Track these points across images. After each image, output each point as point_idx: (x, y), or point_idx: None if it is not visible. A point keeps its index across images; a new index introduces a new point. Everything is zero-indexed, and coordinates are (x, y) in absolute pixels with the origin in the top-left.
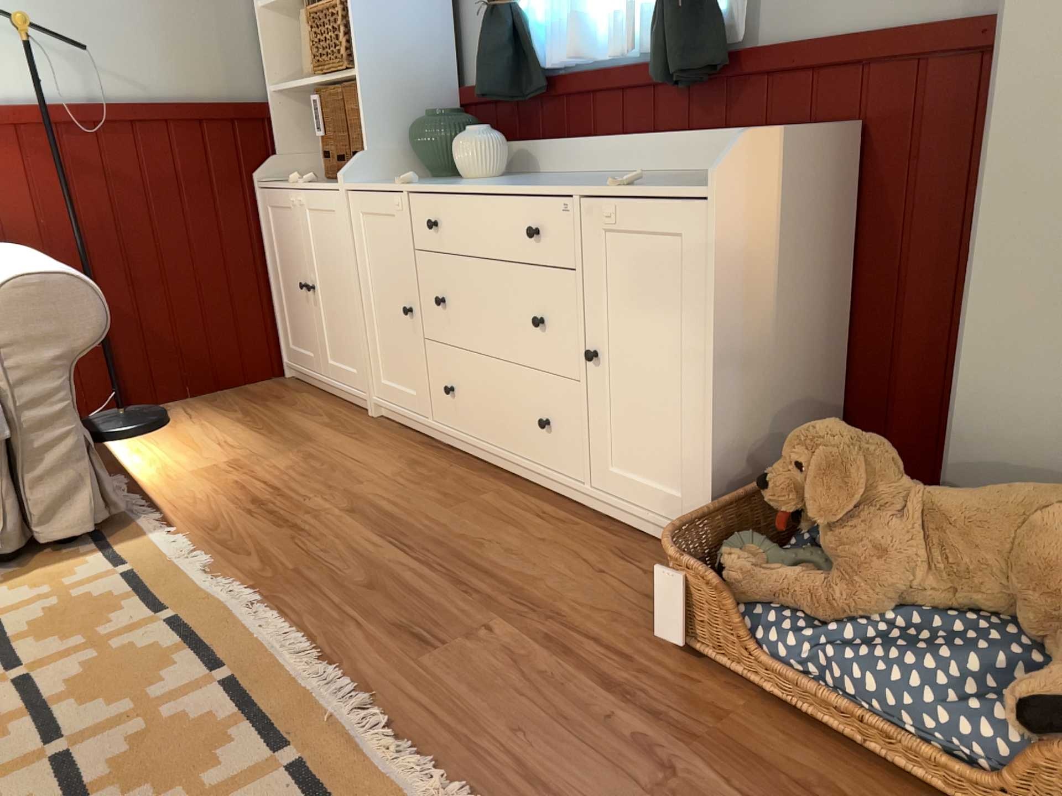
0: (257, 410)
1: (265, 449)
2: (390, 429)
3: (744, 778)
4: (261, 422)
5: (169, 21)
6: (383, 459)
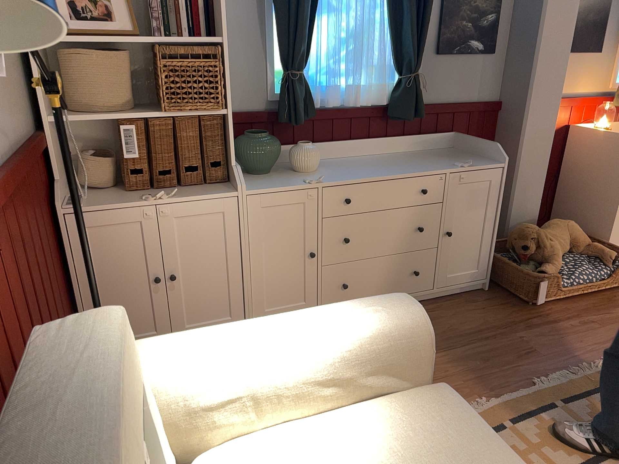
0: None
1: None
2: None
3: (593, 313)
4: None
5: None
6: None
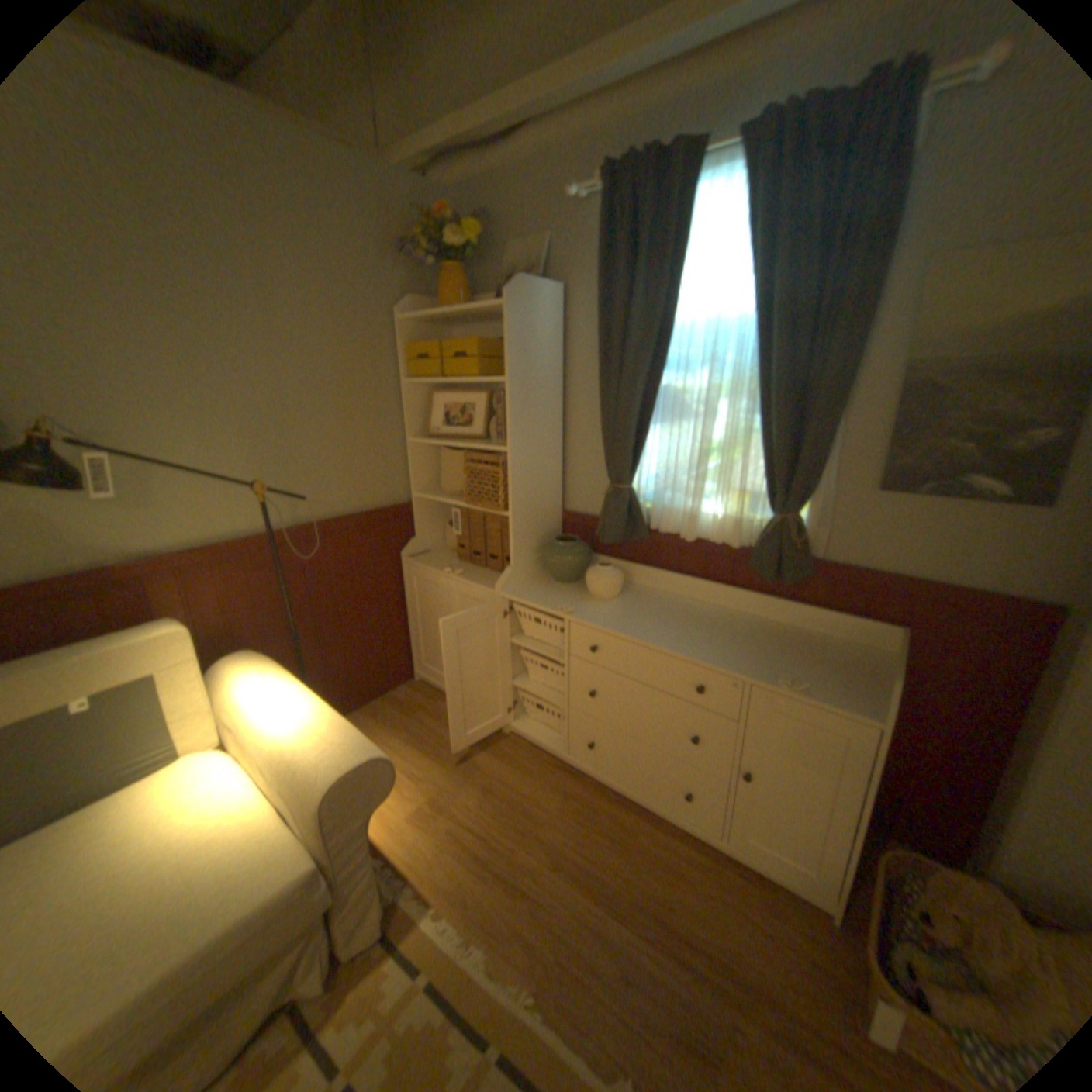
0: (414, 726)
1: (447, 783)
2: (526, 749)
3: None
4: (426, 745)
5: (348, 455)
6: (542, 791)
